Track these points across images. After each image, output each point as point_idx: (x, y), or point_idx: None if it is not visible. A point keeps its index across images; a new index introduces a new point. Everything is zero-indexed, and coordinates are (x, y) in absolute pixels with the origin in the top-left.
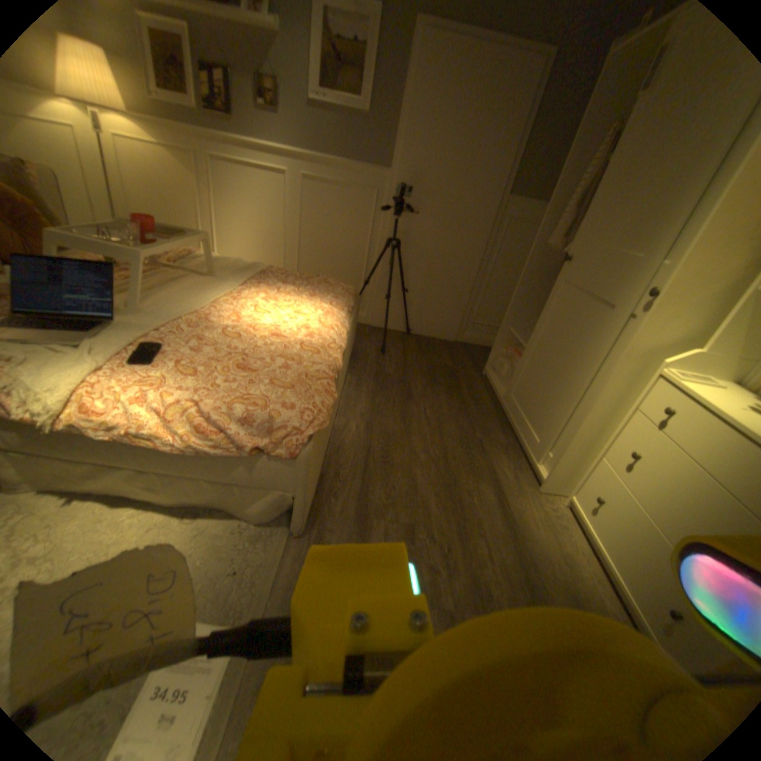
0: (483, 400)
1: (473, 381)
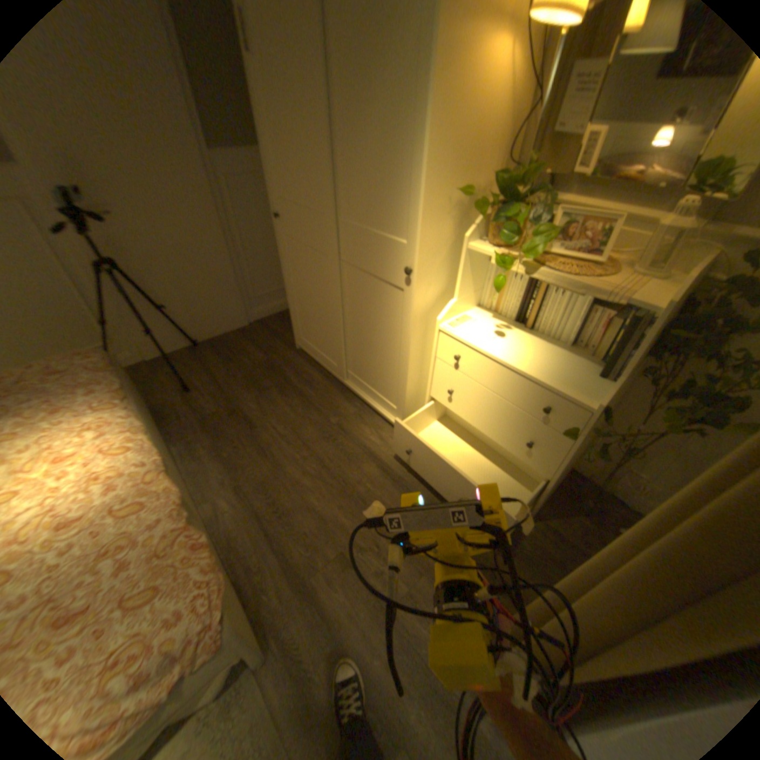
0: (314, 379)
1: (293, 362)
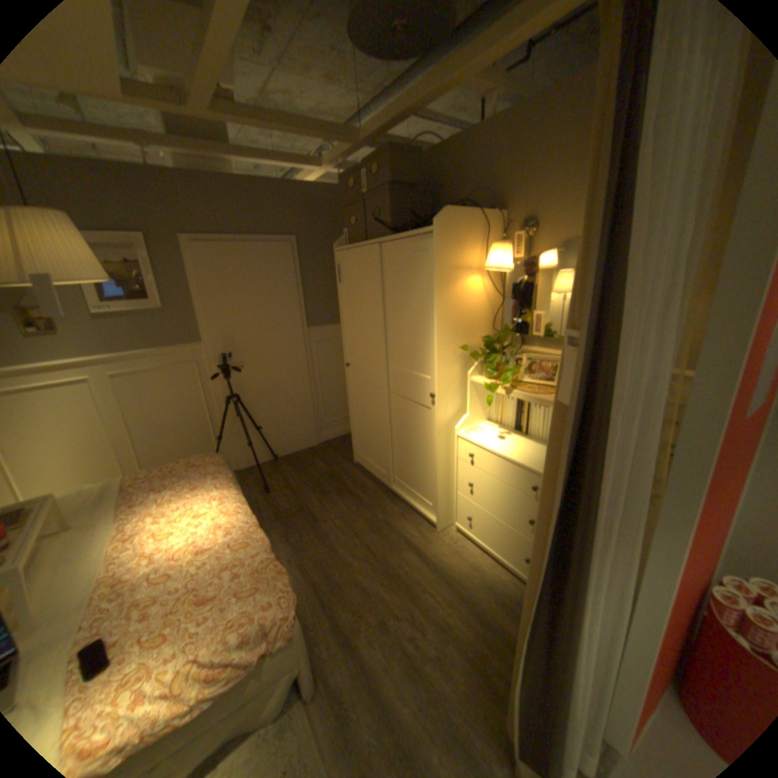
0: (368, 485)
1: (352, 473)
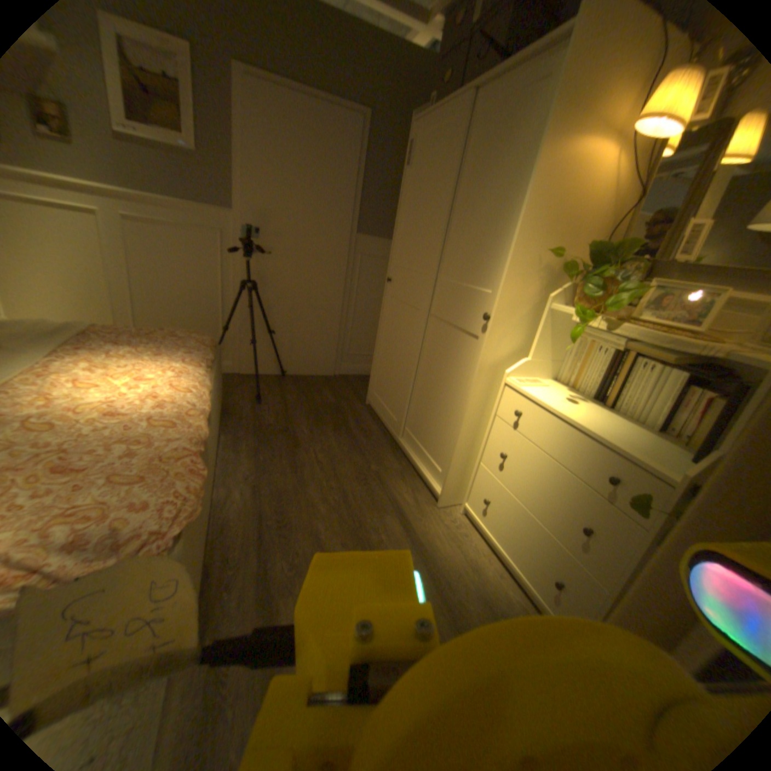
0: (371, 430)
1: (358, 412)
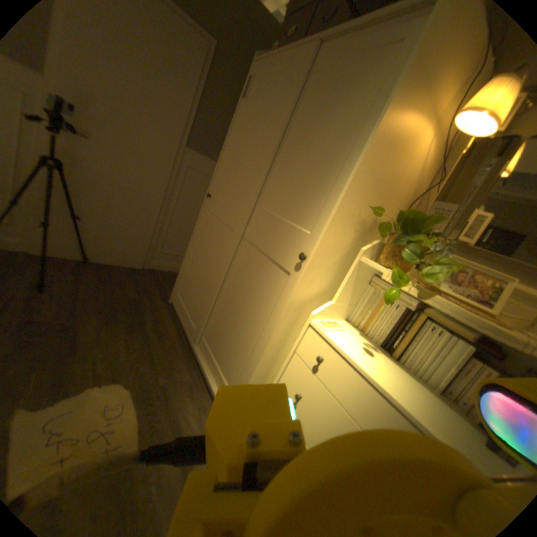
0: (169, 333)
1: (159, 312)
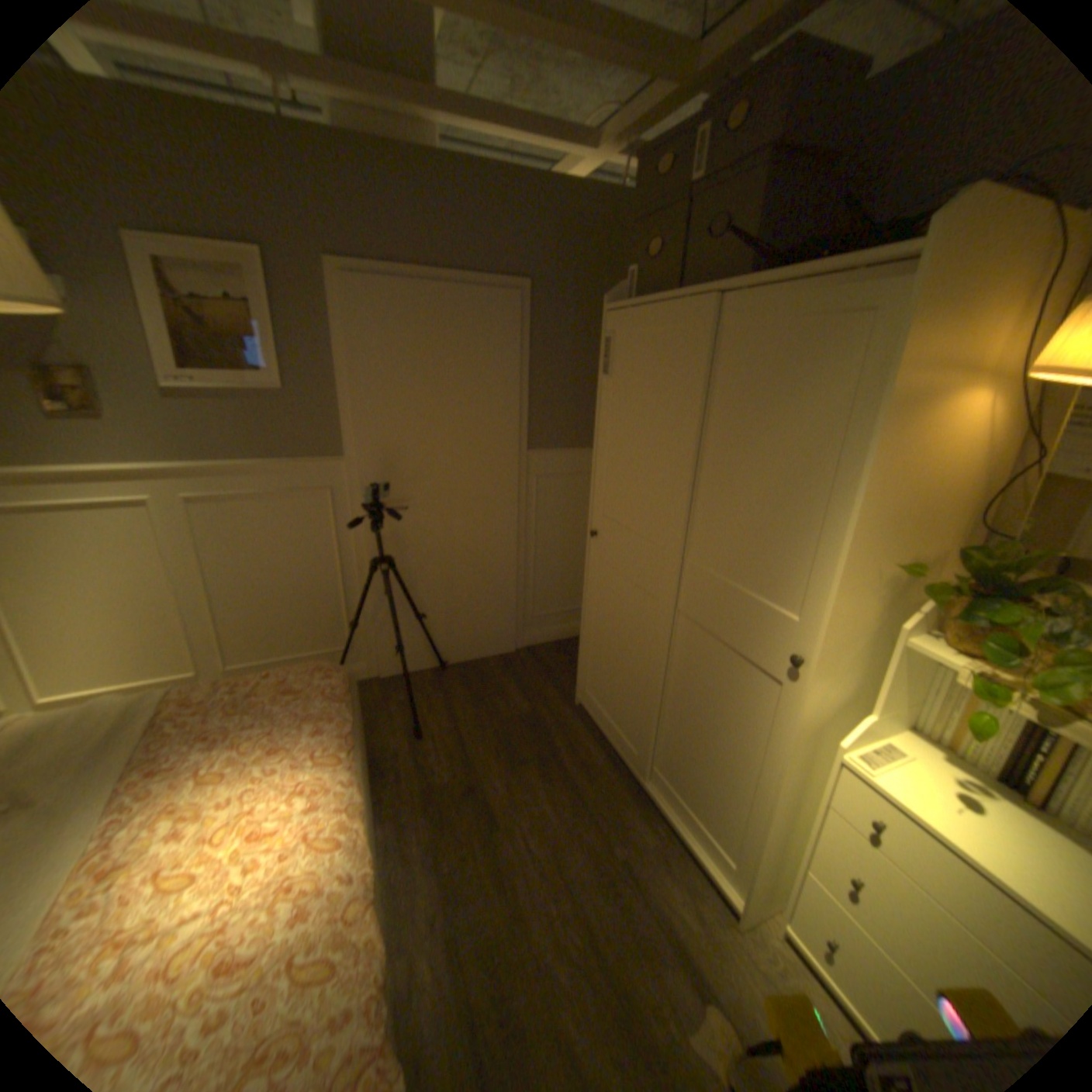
0: (598, 764)
1: (570, 727)
